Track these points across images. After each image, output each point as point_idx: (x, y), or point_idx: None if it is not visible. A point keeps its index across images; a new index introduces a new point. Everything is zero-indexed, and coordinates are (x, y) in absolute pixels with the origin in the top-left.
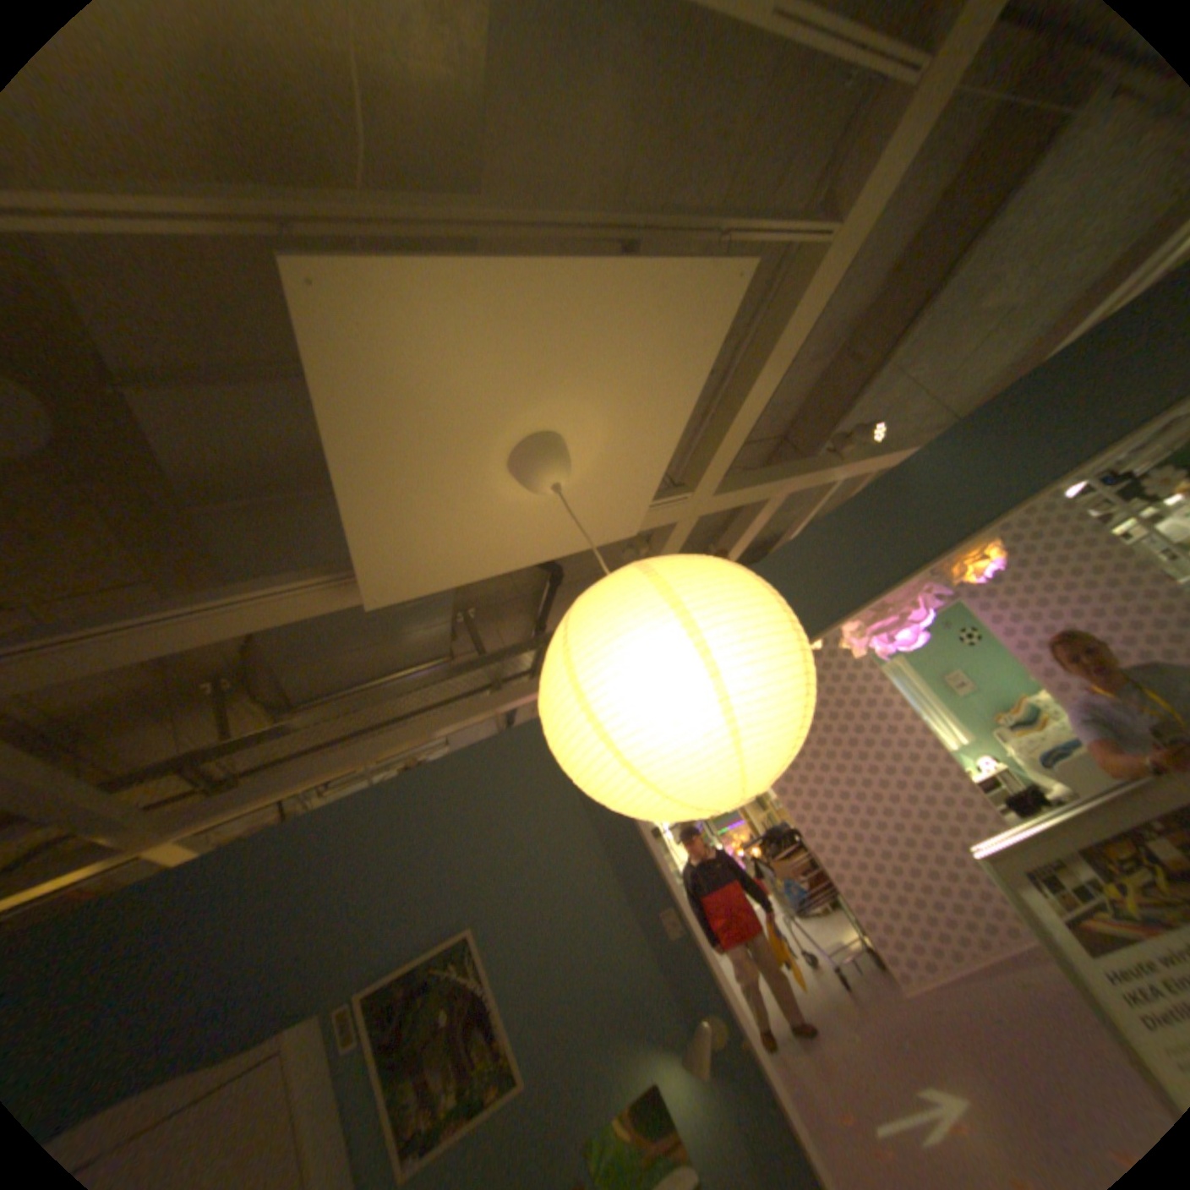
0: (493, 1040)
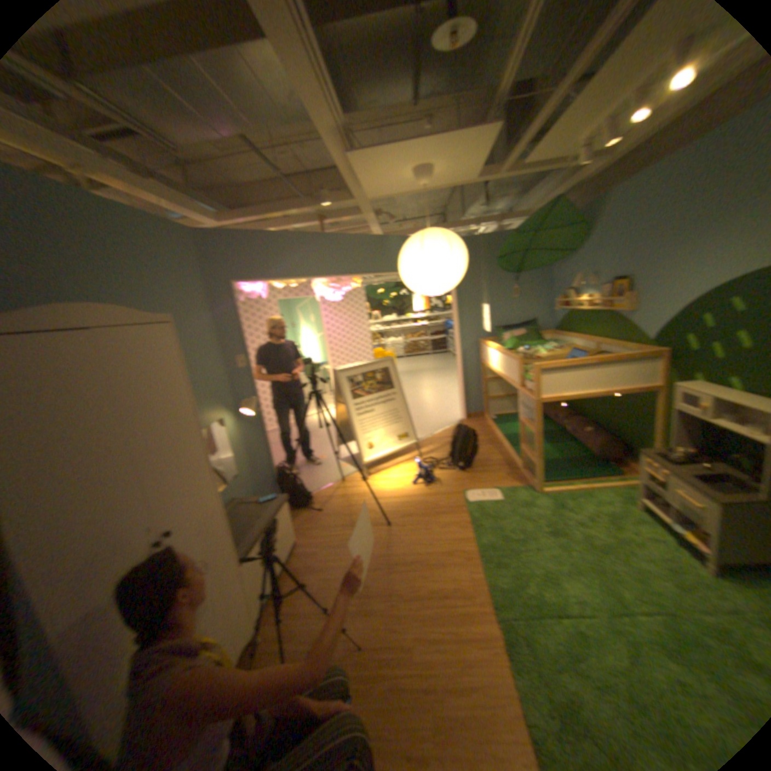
0: None
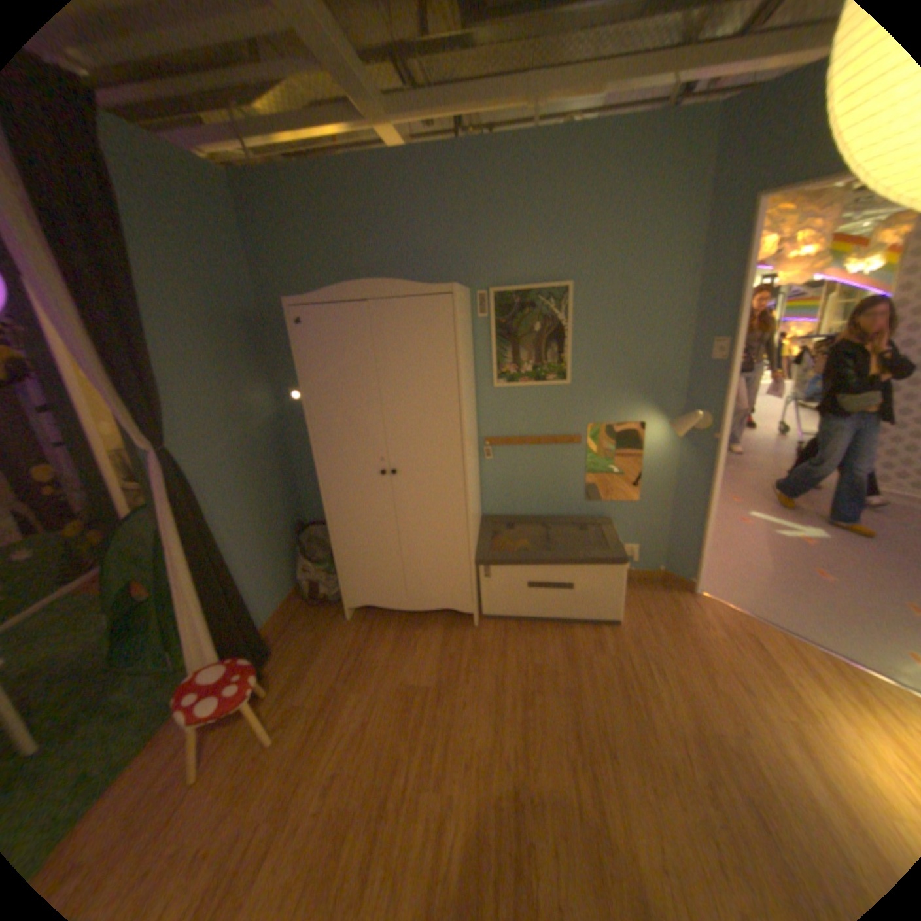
0: (561, 353)
